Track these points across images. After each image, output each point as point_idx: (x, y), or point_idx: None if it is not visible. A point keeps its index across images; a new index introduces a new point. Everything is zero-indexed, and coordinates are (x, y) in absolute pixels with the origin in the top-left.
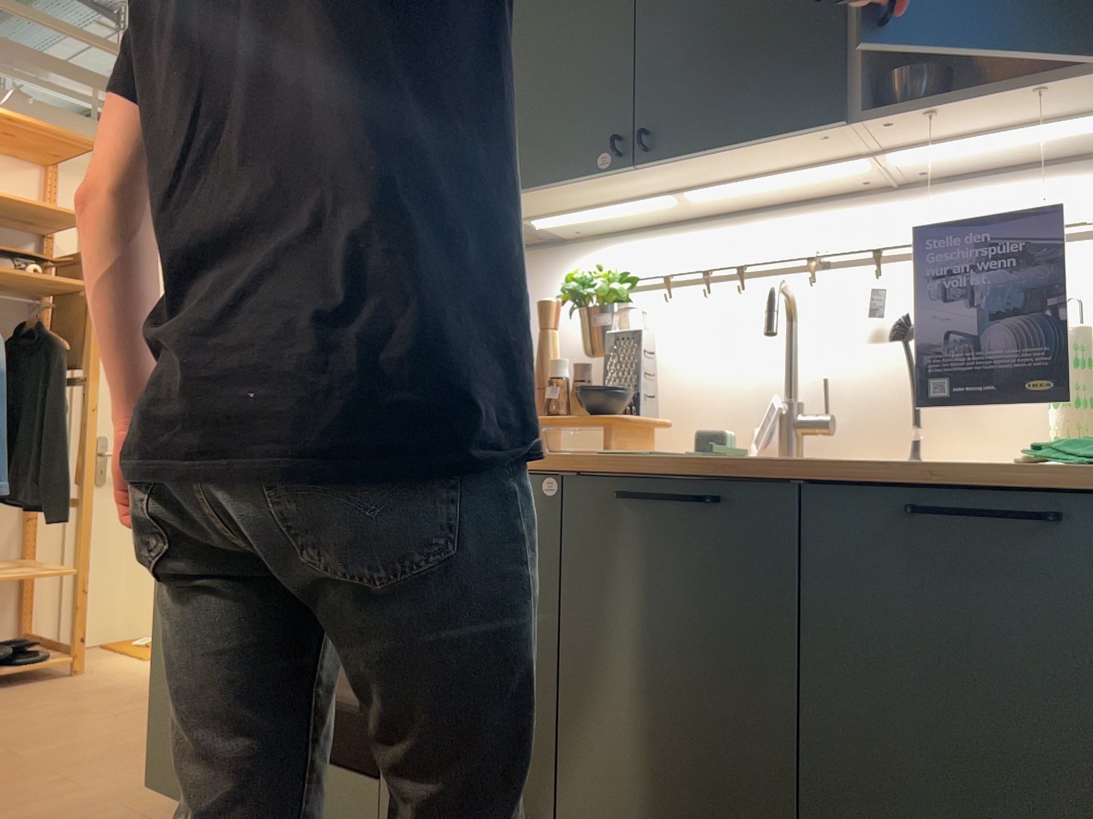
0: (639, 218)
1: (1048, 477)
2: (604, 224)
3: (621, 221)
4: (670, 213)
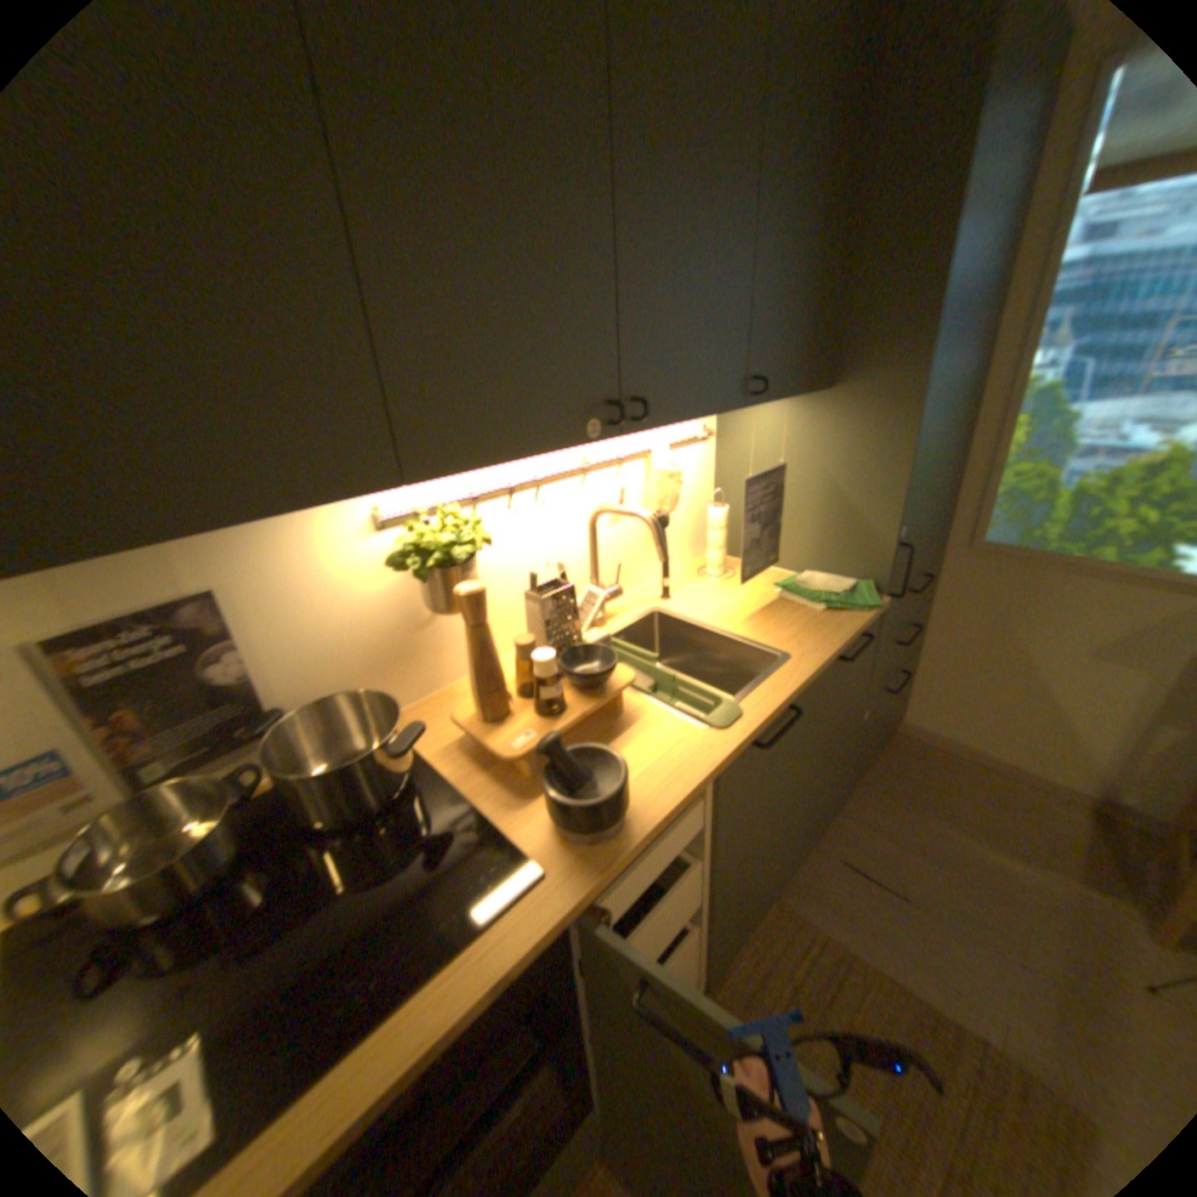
0: None
1: (859, 621)
2: None
3: None
4: None
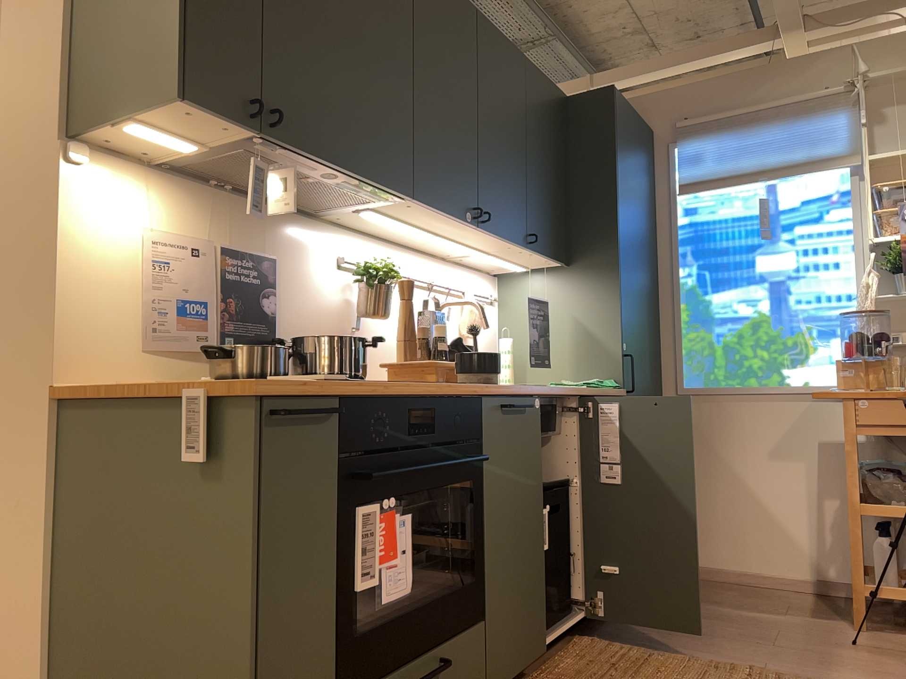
0: (374, 227)
1: (610, 392)
2: (355, 221)
3: (365, 224)
4: (390, 232)
